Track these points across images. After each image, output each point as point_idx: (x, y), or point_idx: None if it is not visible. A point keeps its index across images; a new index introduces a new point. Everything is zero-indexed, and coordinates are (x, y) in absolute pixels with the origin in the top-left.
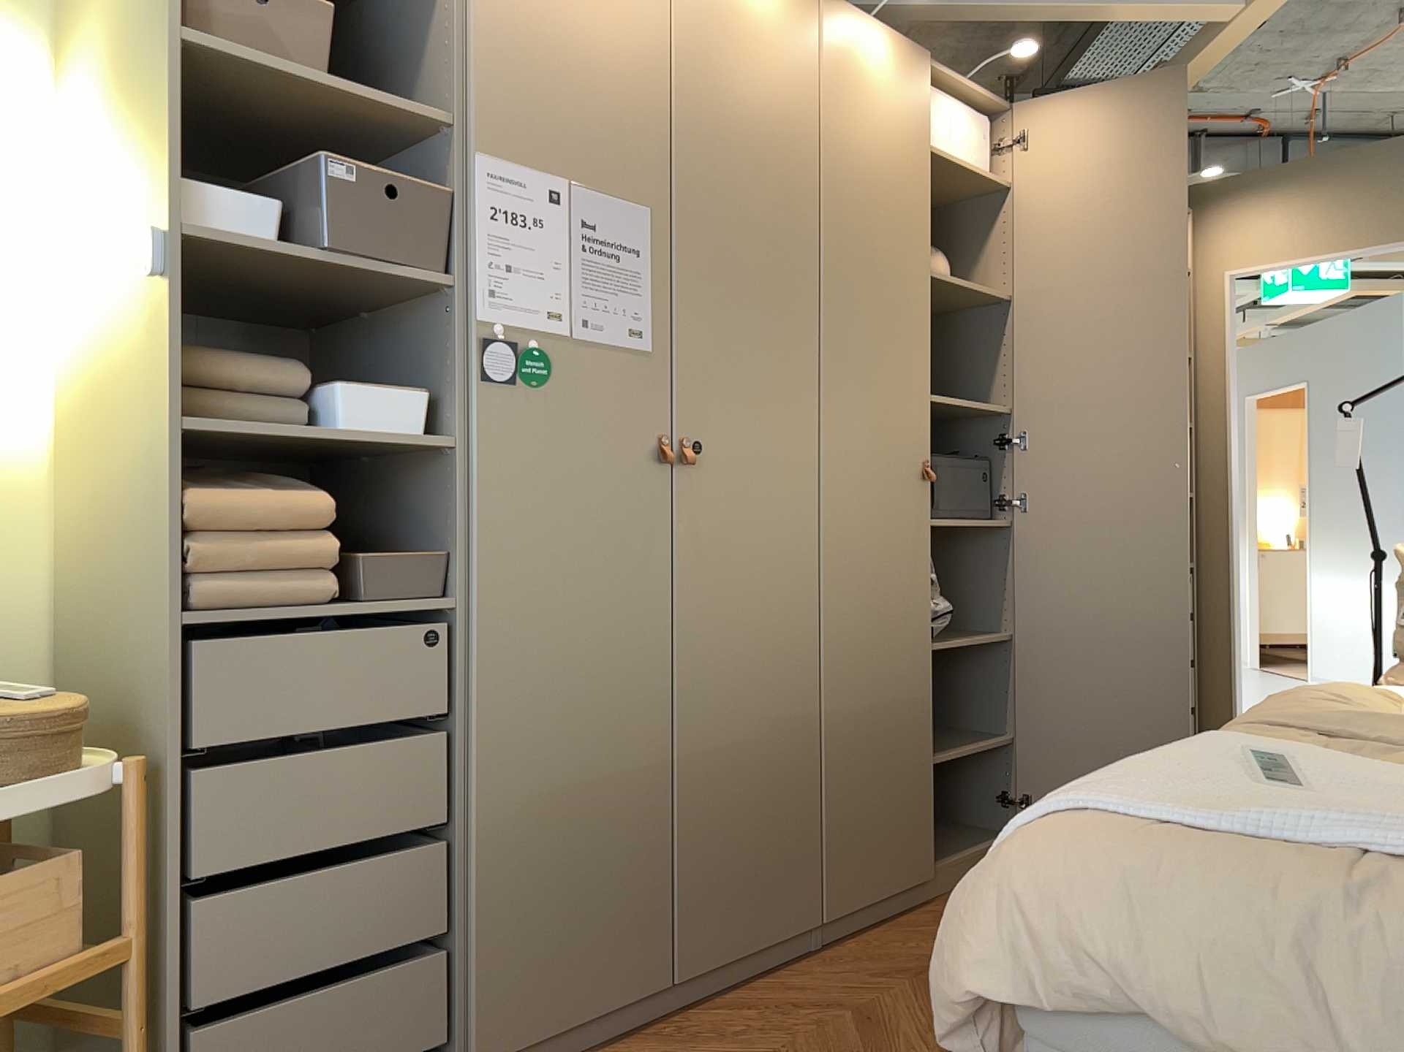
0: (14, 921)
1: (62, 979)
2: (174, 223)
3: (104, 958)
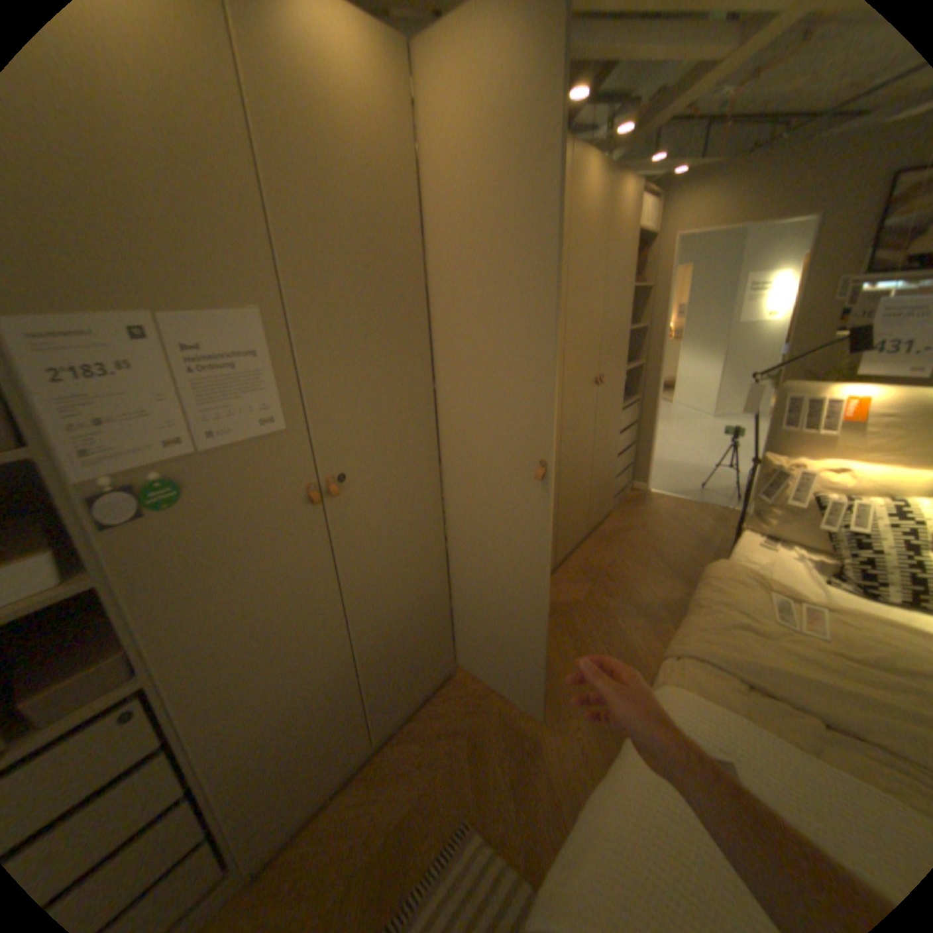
0: None
1: None
2: None
3: None
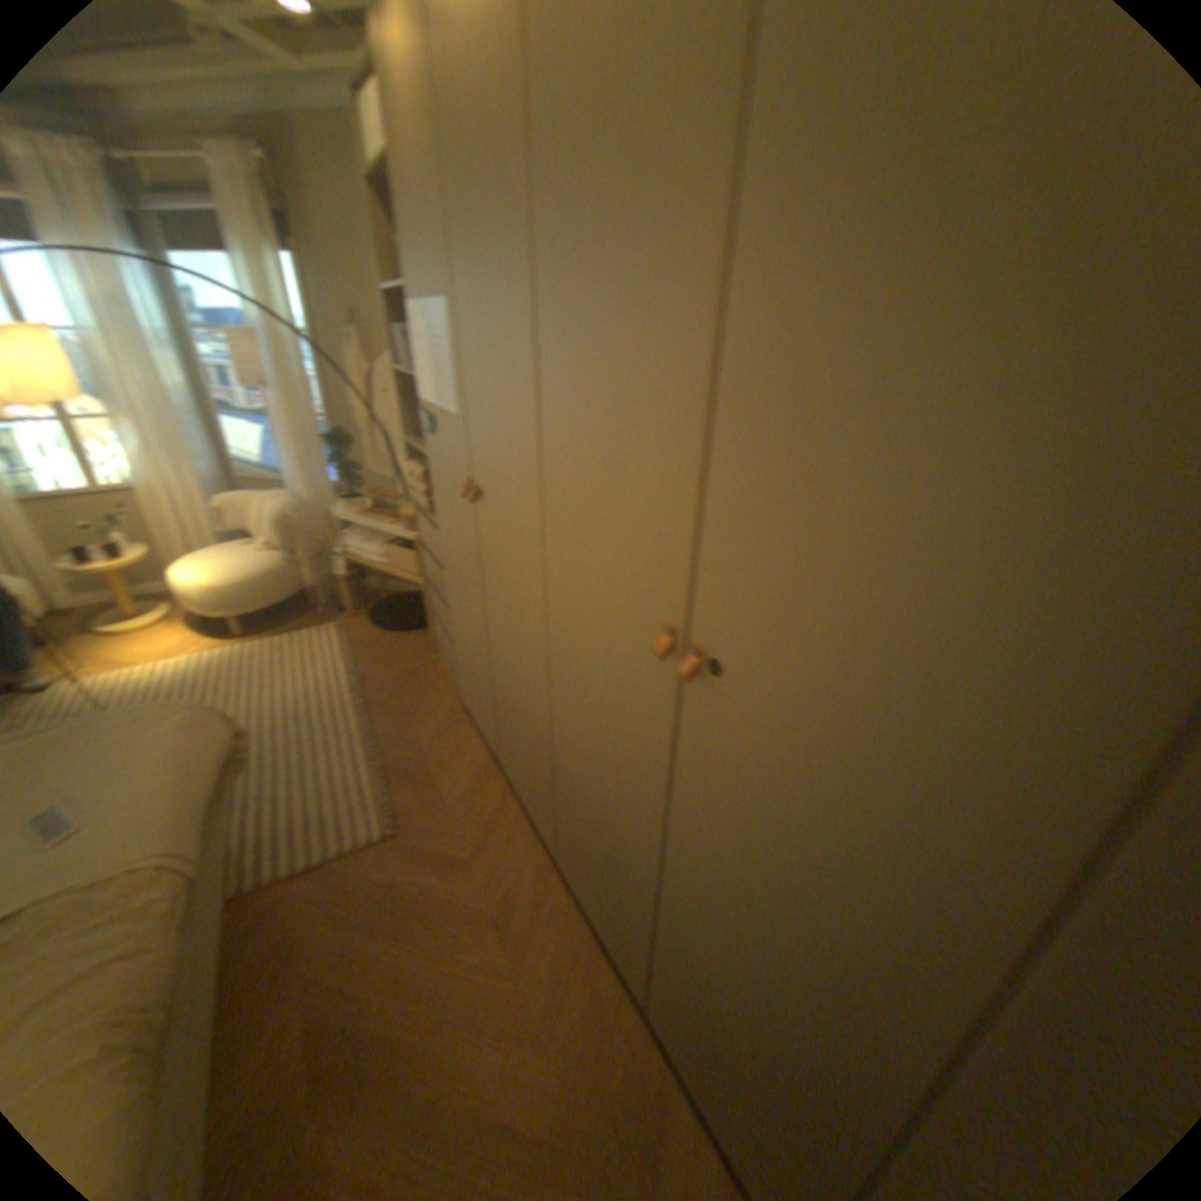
0: (401, 560)
1: (406, 579)
2: (389, 367)
3: (415, 582)
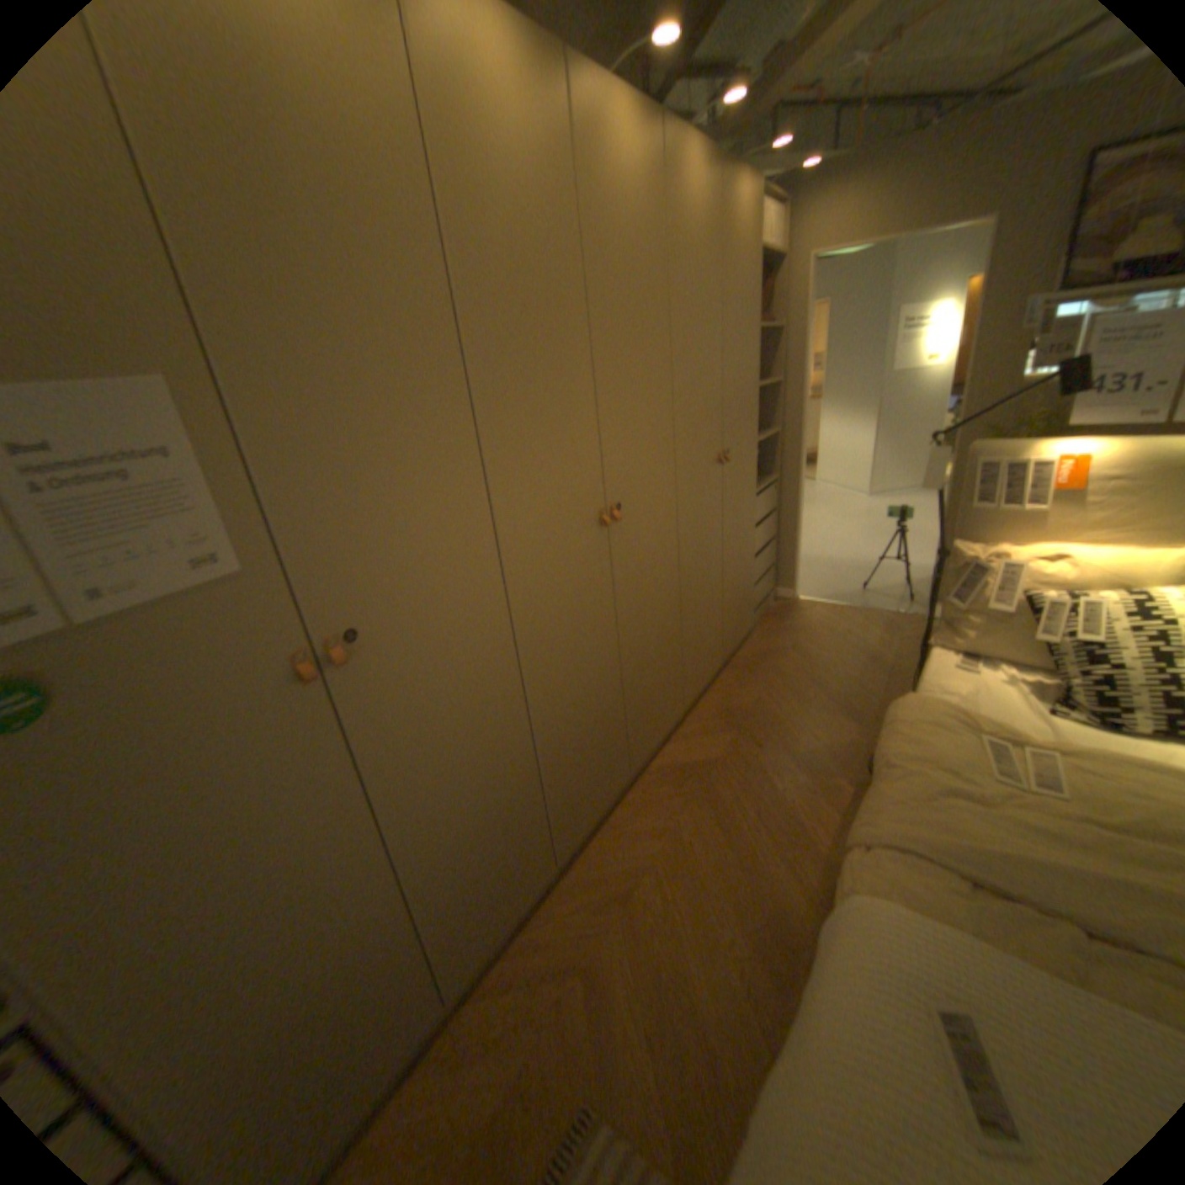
0: None
1: None
2: None
3: None
